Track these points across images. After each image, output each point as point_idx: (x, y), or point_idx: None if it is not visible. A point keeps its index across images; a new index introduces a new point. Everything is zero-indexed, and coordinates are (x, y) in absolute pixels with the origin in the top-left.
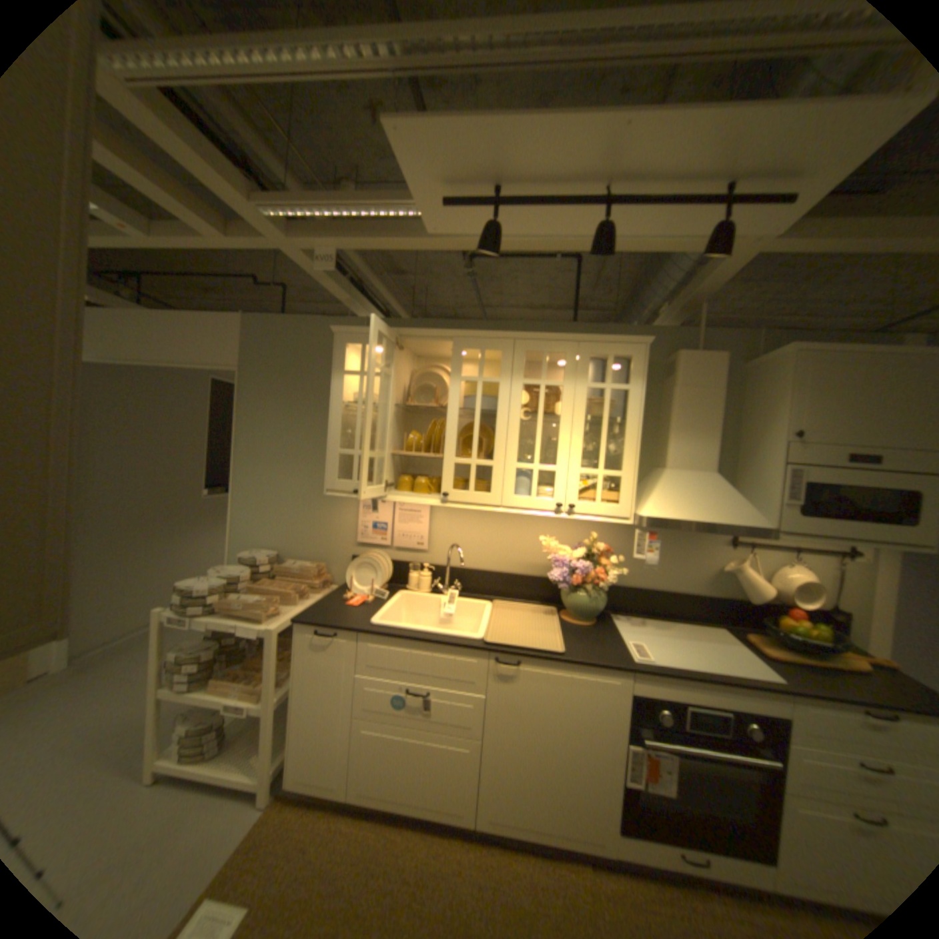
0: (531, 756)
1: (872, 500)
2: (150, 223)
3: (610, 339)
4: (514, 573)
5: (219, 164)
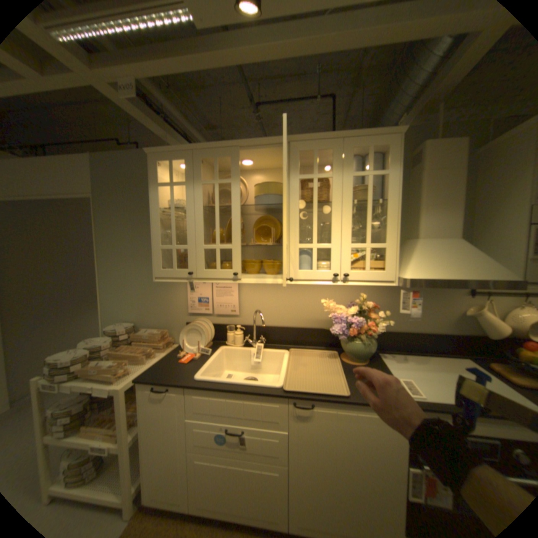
0: (328, 477)
1: None
2: None
3: (370, 132)
4: (304, 327)
5: None
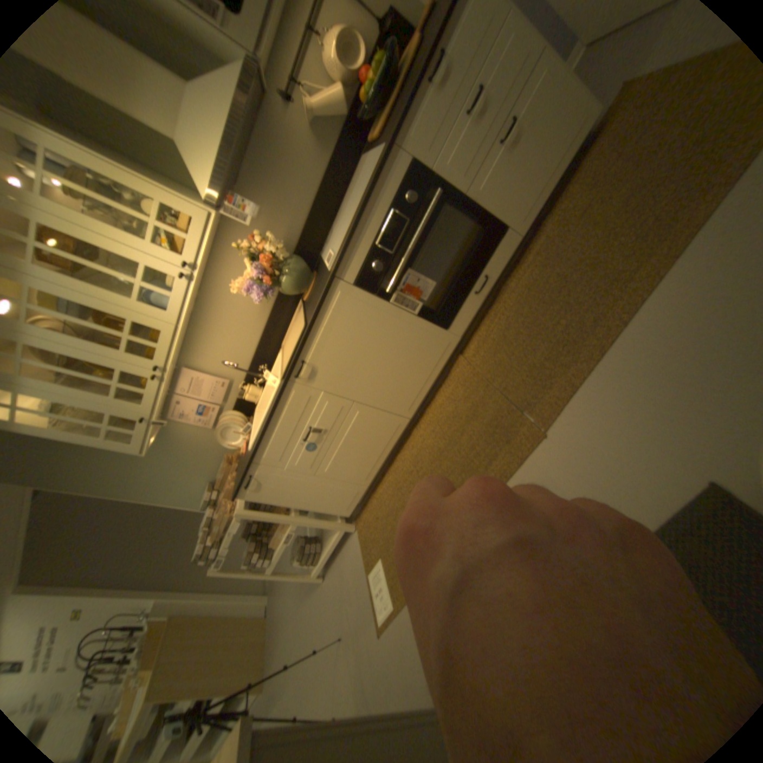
0: (375, 371)
1: None
2: None
3: None
4: (267, 318)
5: None
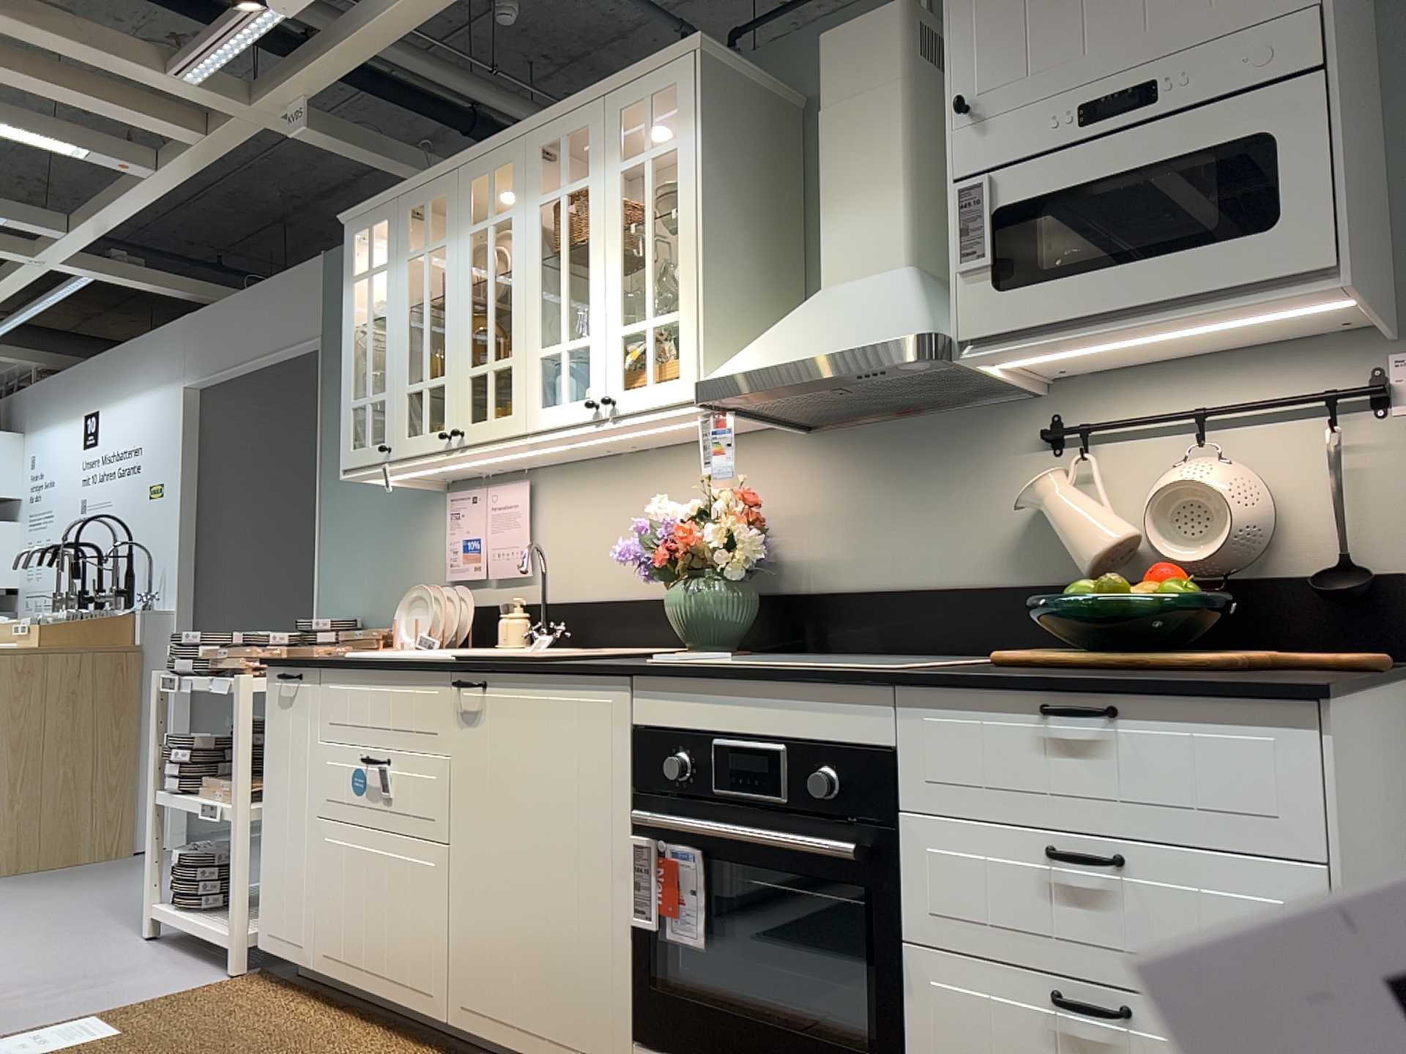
0: (504, 867)
1: (1160, 199)
2: (163, 157)
3: (640, 70)
4: (653, 596)
5: (117, 46)
